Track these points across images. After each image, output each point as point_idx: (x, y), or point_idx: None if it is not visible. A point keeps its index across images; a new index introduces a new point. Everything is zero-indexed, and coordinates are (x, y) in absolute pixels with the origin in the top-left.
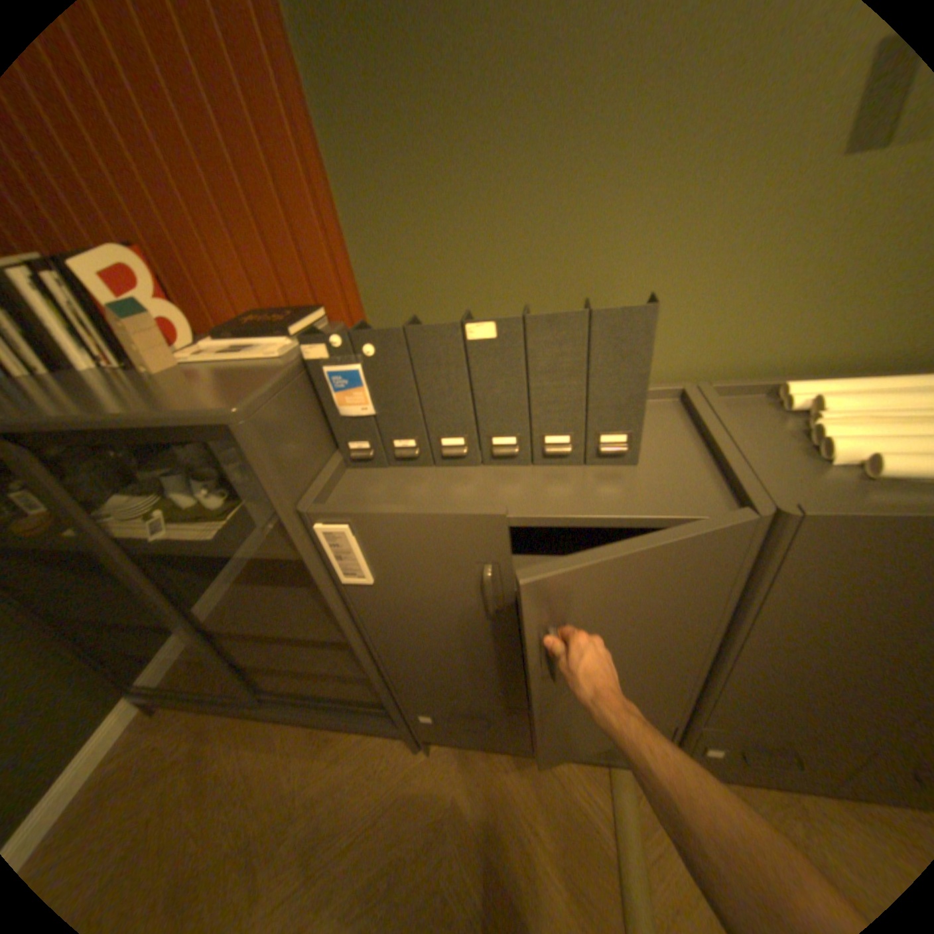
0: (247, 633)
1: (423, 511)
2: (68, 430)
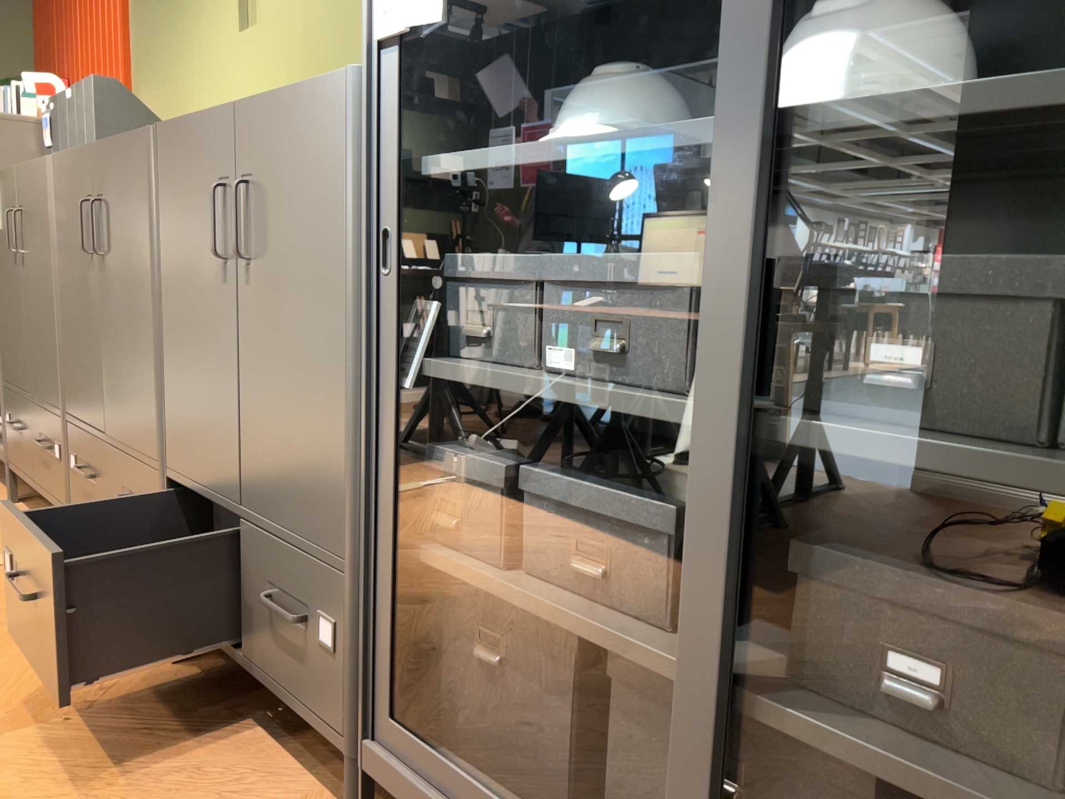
0: None
1: (7, 170)
2: None
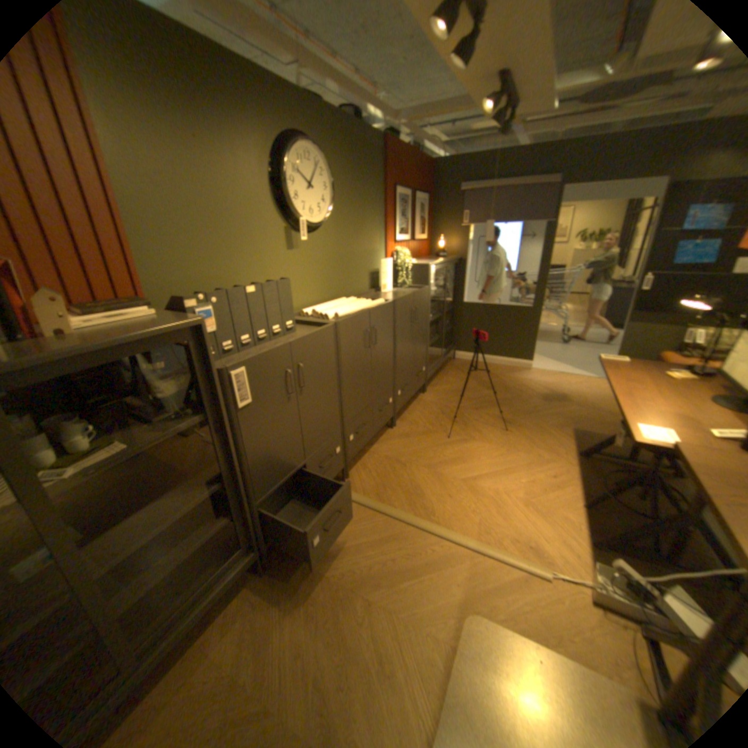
0: (142, 544)
1: (268, 350)
2: (66, 361)
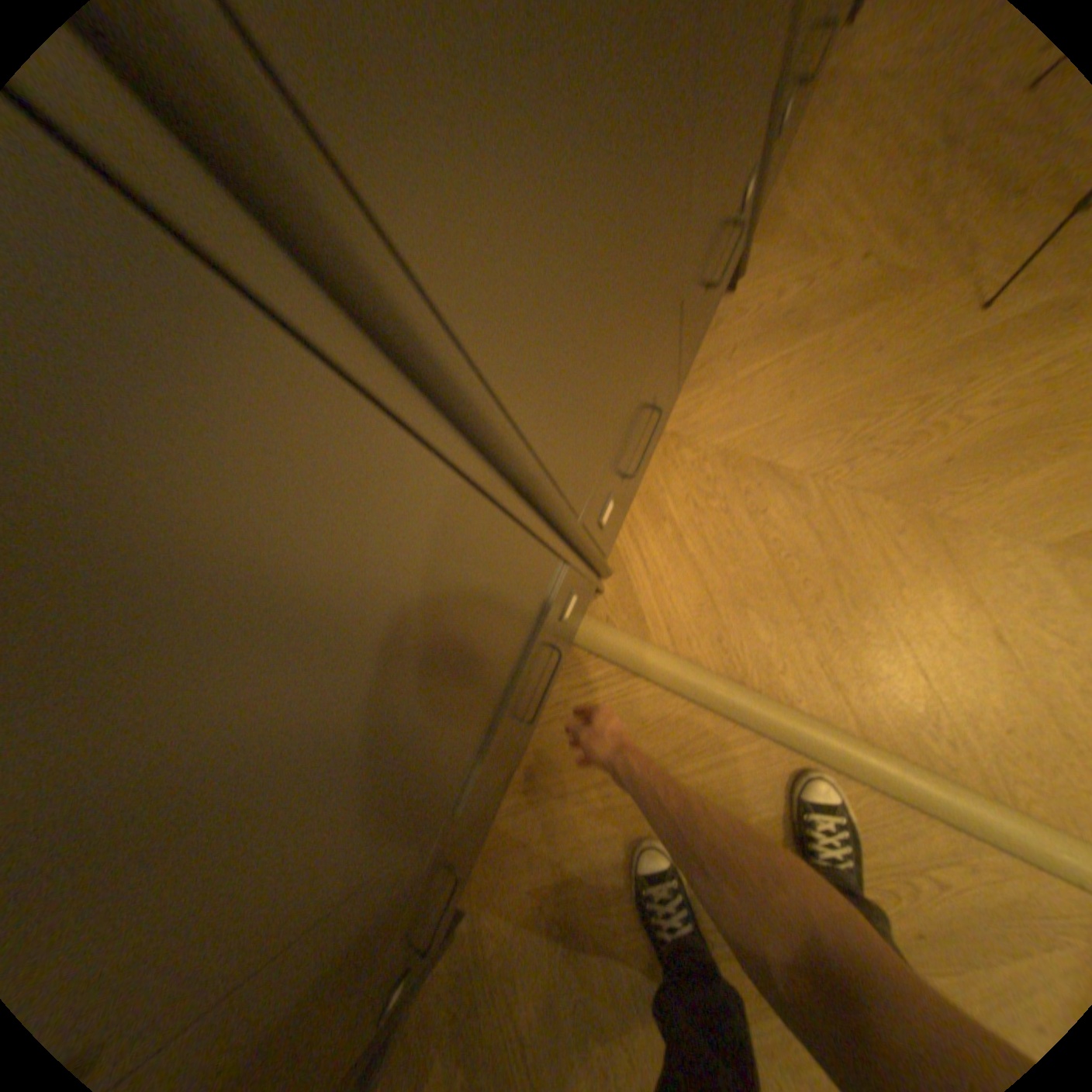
0: None
1: None
2: None
